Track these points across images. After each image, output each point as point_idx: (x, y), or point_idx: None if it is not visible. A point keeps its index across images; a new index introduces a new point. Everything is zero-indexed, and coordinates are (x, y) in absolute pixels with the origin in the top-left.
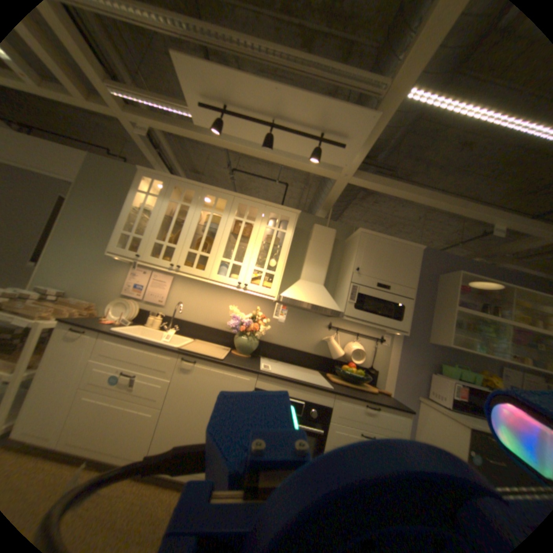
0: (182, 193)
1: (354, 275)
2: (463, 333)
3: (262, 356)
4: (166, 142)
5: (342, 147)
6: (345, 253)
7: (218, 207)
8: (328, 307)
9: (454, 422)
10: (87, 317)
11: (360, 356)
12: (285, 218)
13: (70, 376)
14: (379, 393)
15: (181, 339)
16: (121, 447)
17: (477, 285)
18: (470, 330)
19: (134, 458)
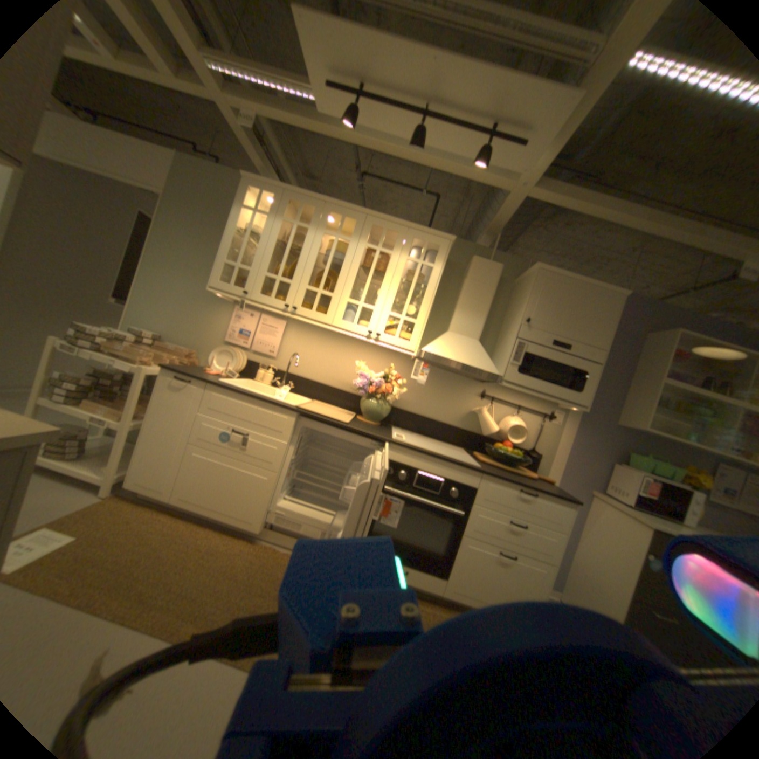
0: (299, 210)
1: (522, 329)
2: (668, 416)
3: (394, 426)
4: (274, 133)
5: (523, 144)
6: (513, 298)
7: (345, 229)
8: (483, 369)
9: (633, 522)
10: (189, 365)
11: (519, 435)
12: (434, 247)
13: (179, 428)
14: (539, 480)
15: (297, 398)
16: (236, 507)
17: (701, 351)
18: (679, 412)
19: (250, 520)
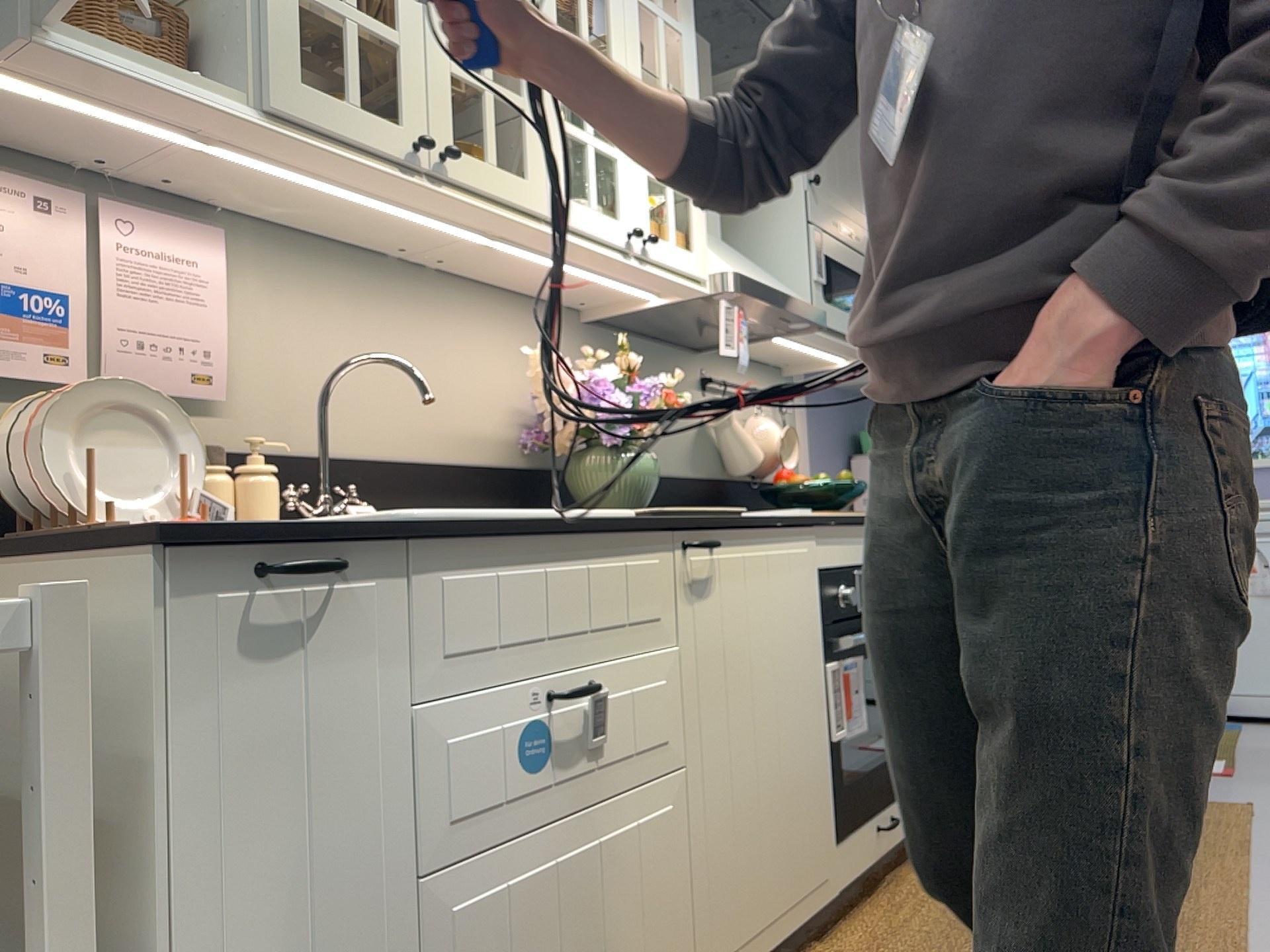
0: None
1: (812, 200)
2: None
3: None
4: None
5: None
6: None
7: None
8: (803, 300)
9: None
10: None
11: (788, 447)
12: None
13: (360, 831)
14: None
15: None
16: None
17: None
18: None
19: None
